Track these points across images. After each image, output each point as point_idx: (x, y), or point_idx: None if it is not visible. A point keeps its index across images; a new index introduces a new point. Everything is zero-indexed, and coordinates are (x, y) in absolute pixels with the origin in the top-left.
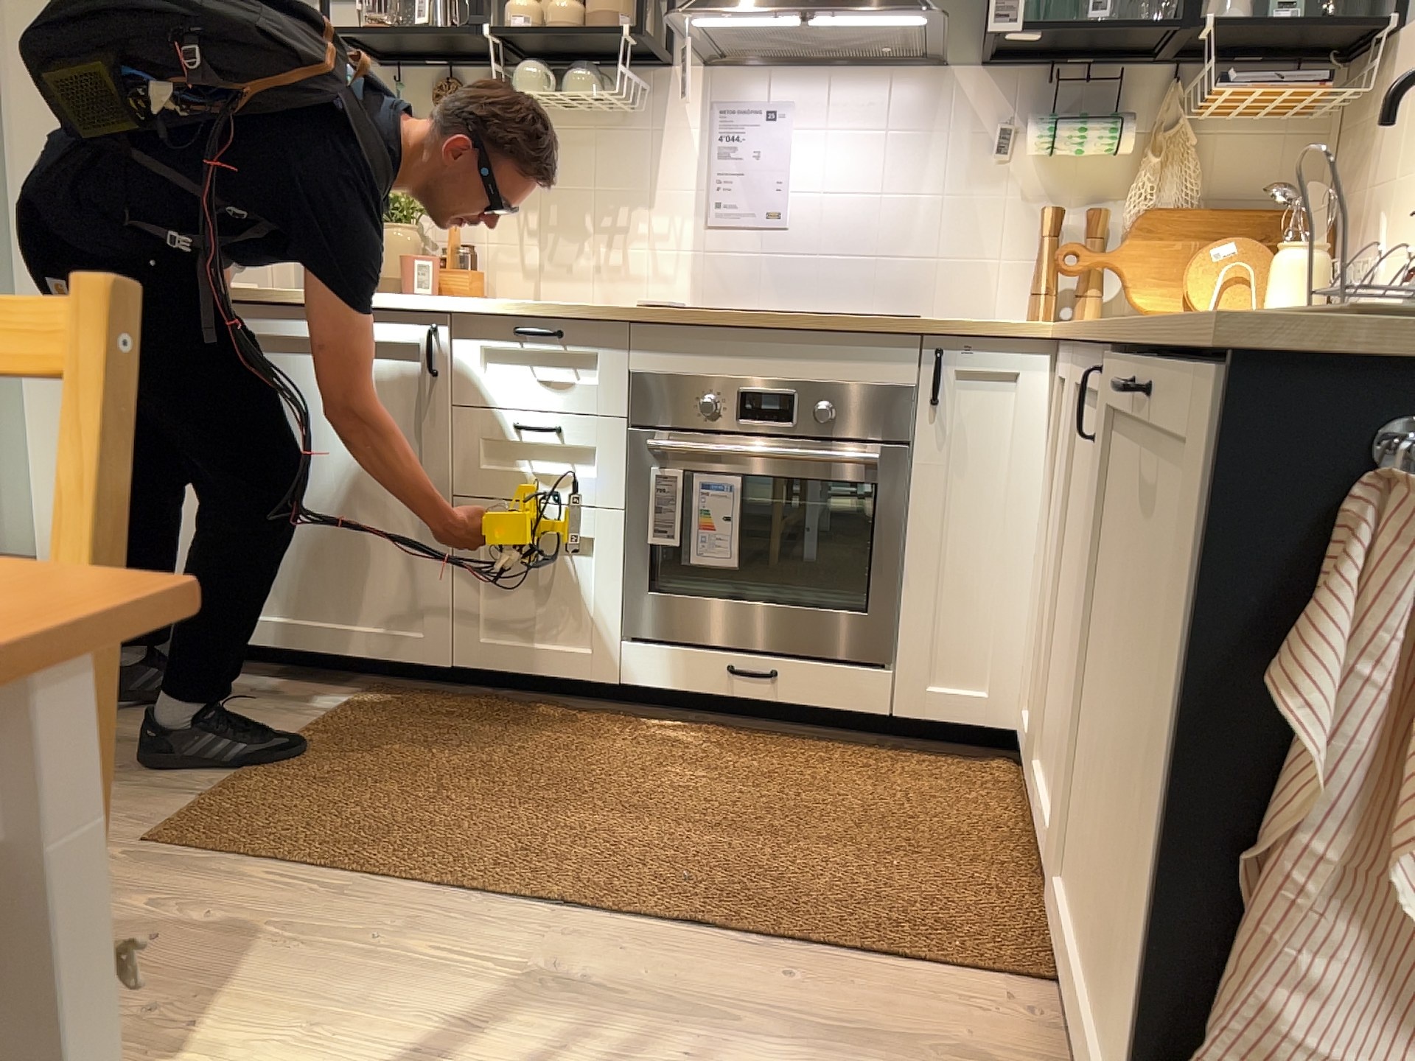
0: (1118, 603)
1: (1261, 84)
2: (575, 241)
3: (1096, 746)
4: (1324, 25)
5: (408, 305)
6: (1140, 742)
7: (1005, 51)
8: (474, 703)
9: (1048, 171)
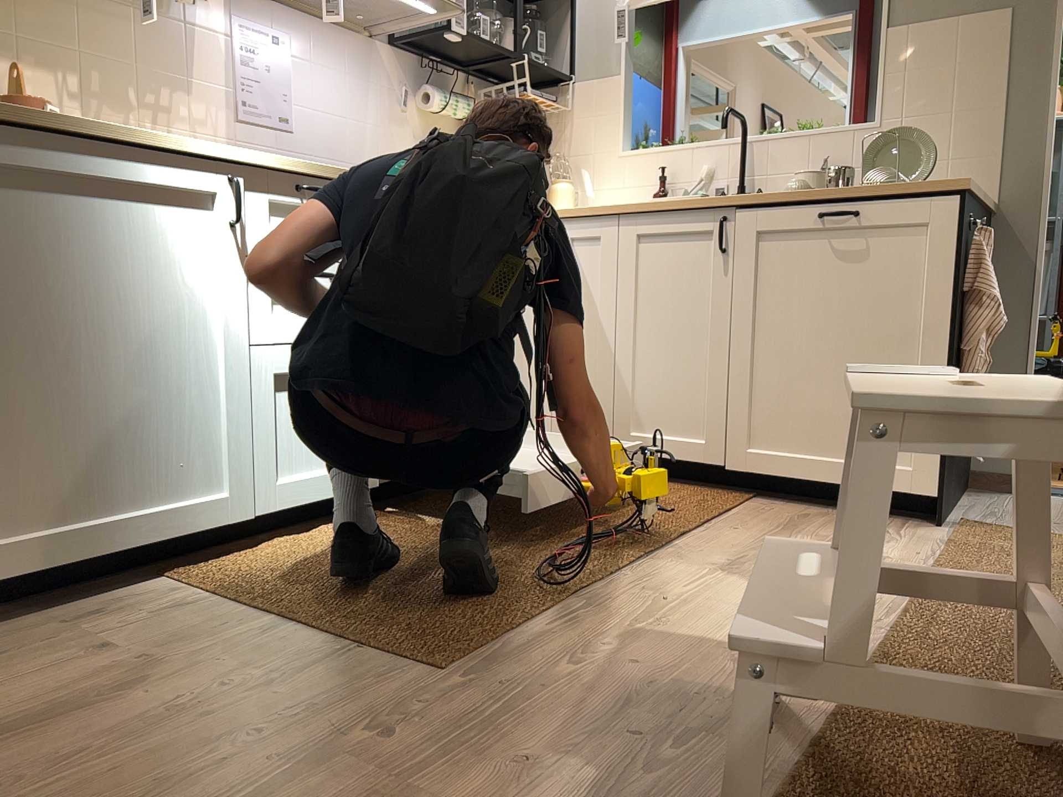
0: (783, 308)
1: (538, 95)
2: (124, 114)
3: (770, 375)
4: (556, 72)
5: (210, 153)
6: (853, 345)
7: (412, 41)
8: (269, 548)
9: (425, 122)
